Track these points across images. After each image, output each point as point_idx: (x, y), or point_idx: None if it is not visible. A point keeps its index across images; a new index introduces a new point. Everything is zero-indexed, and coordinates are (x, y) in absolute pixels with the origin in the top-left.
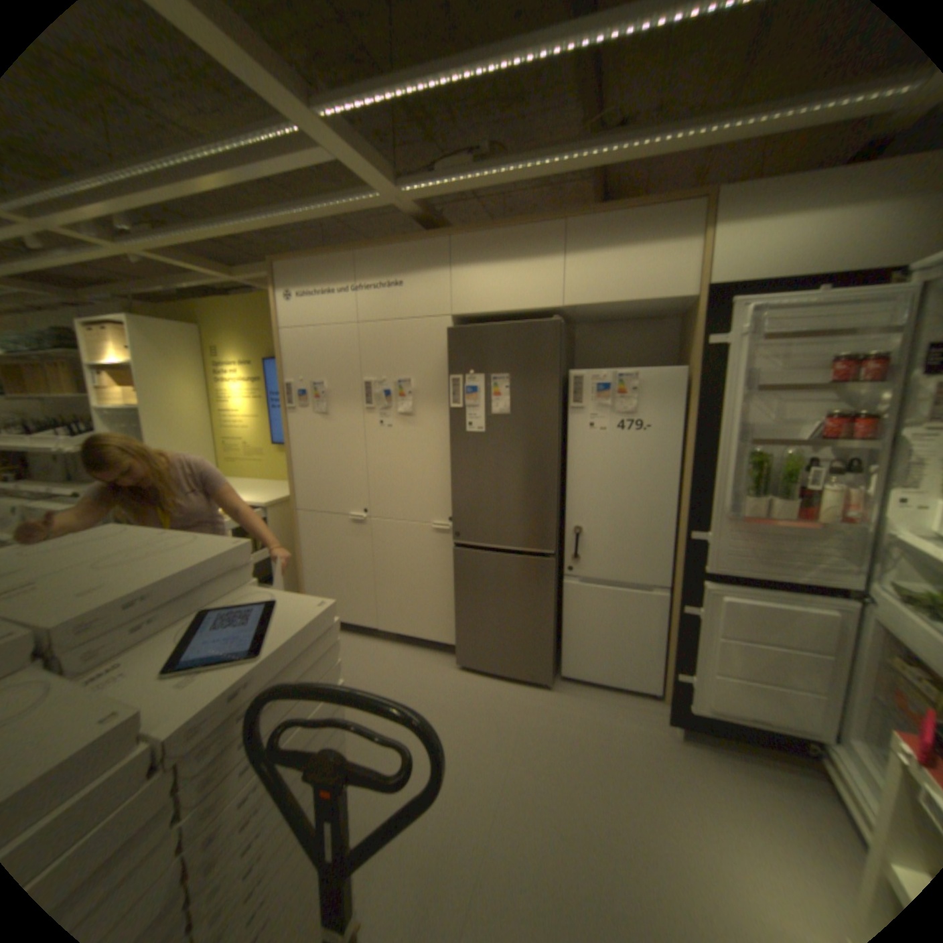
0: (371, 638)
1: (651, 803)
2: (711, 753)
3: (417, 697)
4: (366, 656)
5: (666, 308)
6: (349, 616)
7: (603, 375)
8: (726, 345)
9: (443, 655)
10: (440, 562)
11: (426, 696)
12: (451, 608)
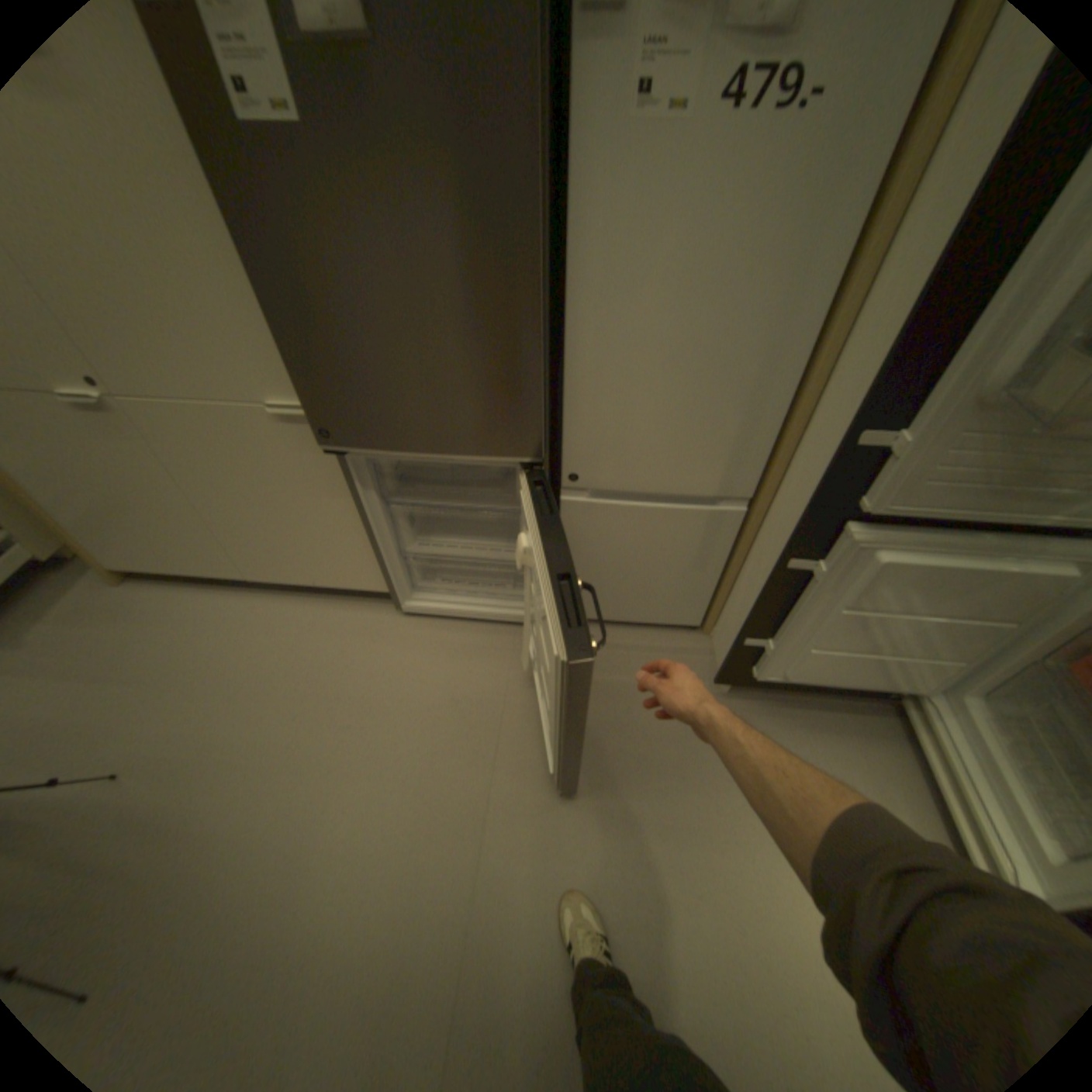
0: (244, 588)
1: (690, 801)
2: (763, 701)
3: (336, 691)
4: (239, 626)
5: None
6: (186, 566)
7: None
8: None
9: (372, 603)
10: (315, 476)
11: (350, 687)
12: (365, 545)
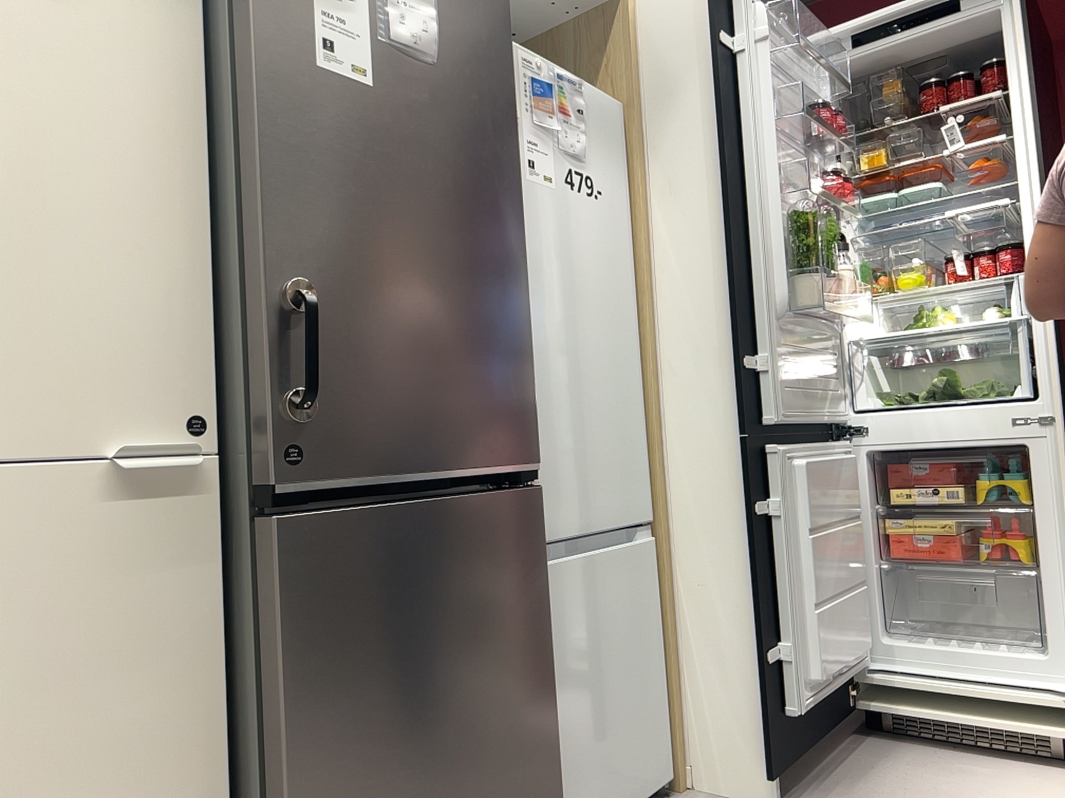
0: None
1: None
2: (807, 788)
3: None
4: None
5: (524, 16)
6: None
7: (538, 65)
8: (734, 52)
9: None
10: (144, 642)
11: None
12: None
